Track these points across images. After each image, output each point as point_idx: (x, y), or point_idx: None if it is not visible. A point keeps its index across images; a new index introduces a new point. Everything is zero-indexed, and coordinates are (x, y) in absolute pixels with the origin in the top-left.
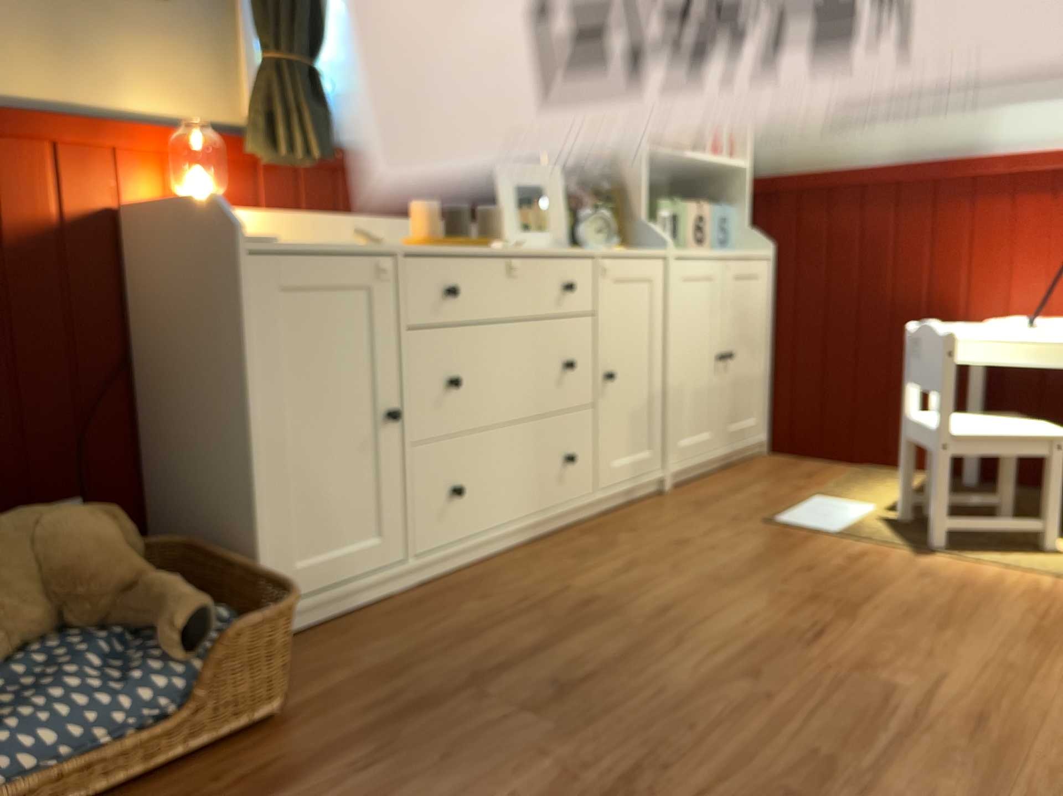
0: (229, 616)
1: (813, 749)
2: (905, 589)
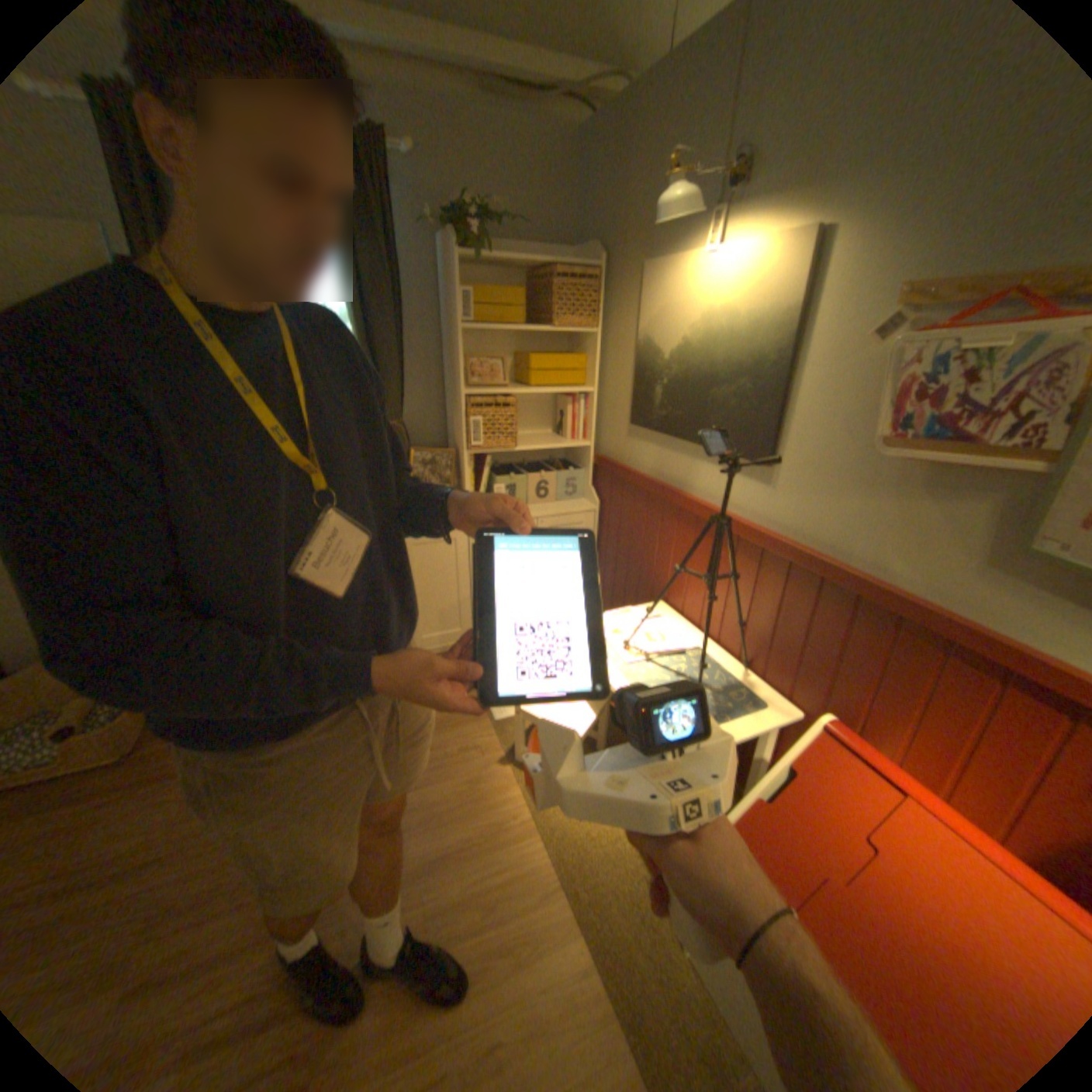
0: (111, 719)
1: (224, 885)
2: (442, 790)
